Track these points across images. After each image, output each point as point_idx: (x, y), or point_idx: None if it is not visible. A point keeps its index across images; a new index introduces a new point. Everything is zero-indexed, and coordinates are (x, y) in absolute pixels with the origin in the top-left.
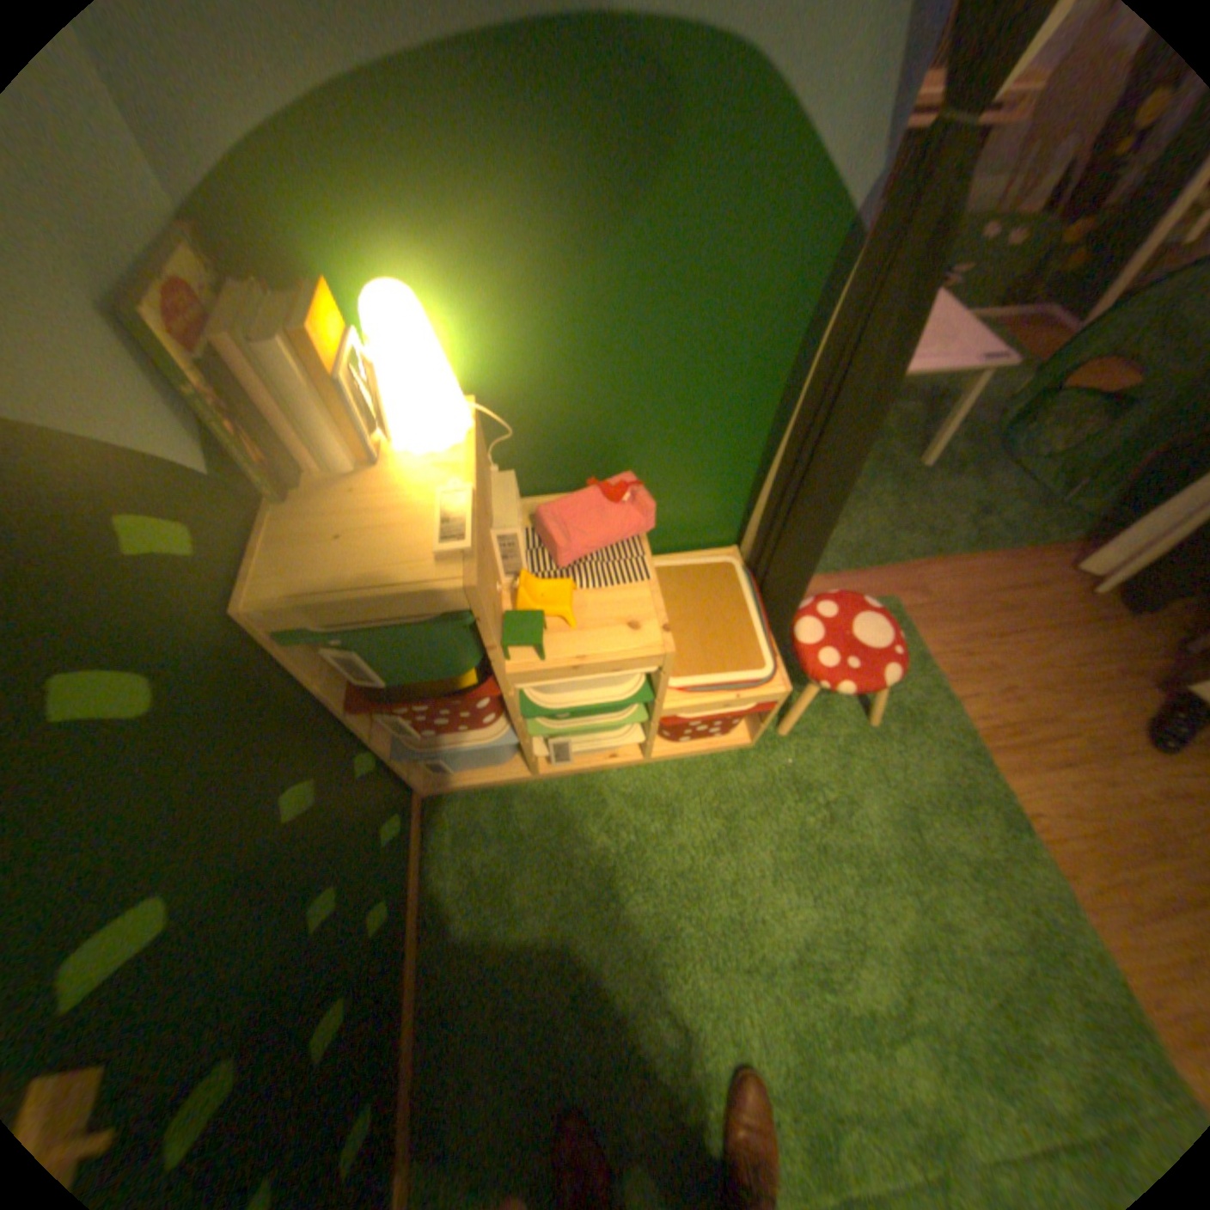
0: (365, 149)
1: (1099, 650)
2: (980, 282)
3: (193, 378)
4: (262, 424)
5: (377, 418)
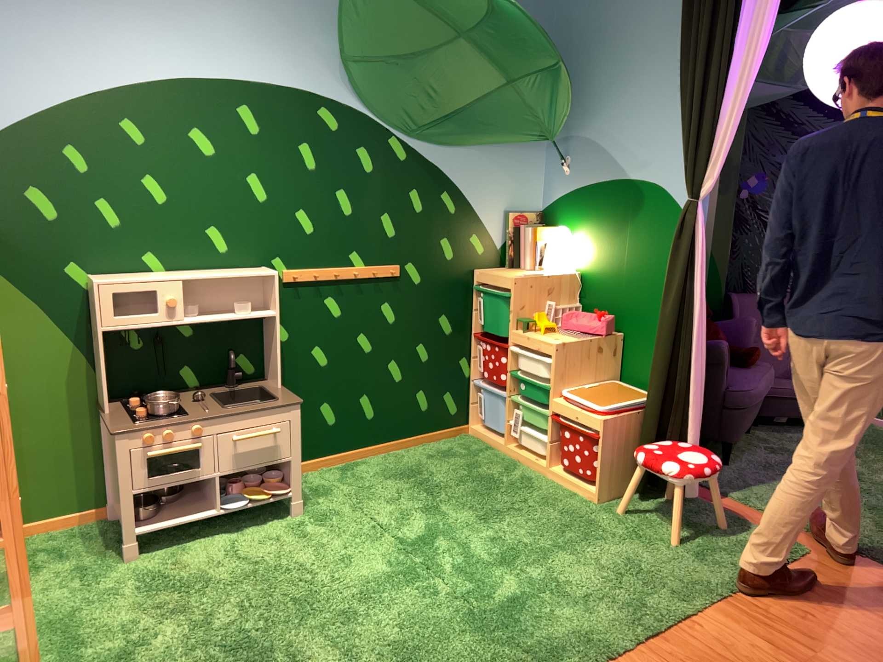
0: (577, 201)
1: None
2: None
3: (509, 228)
4: (517, 248)
5: (544, 259)
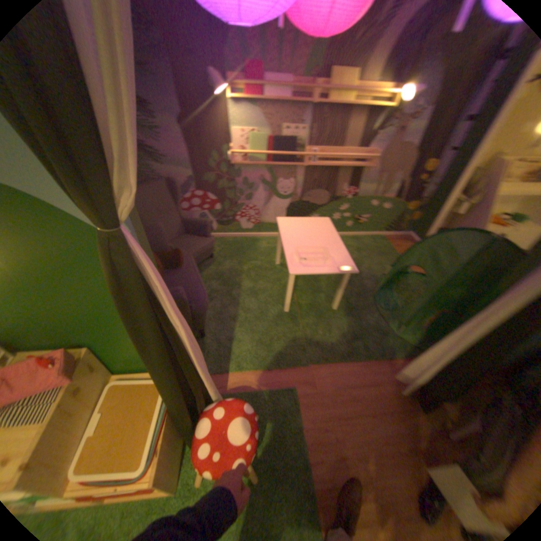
0: None
1: (401, 433)
2: (375, 221)
3: None
4: None
5: None
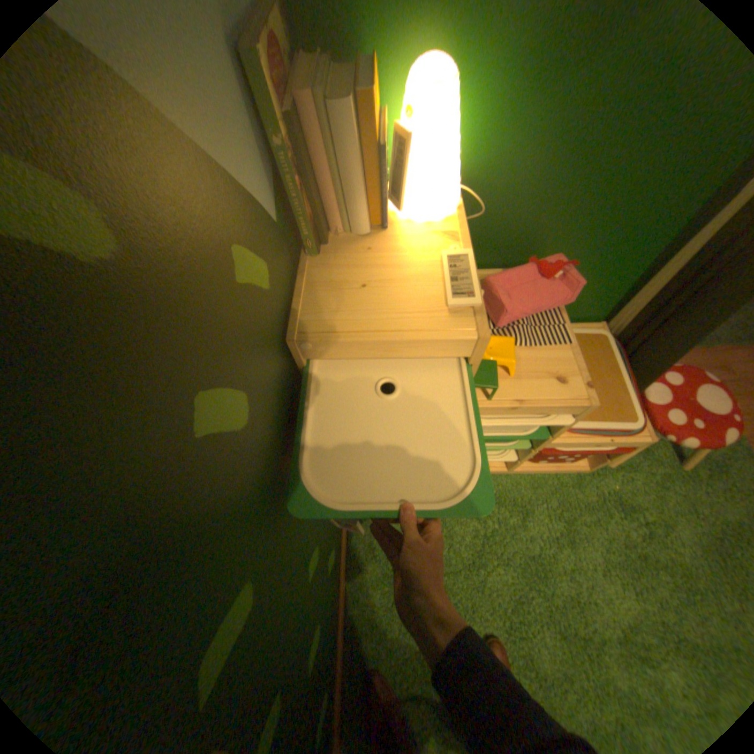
0: None
1: None
2: None
3: (282, 128)
4: (315, 184)
5: (394, 188)
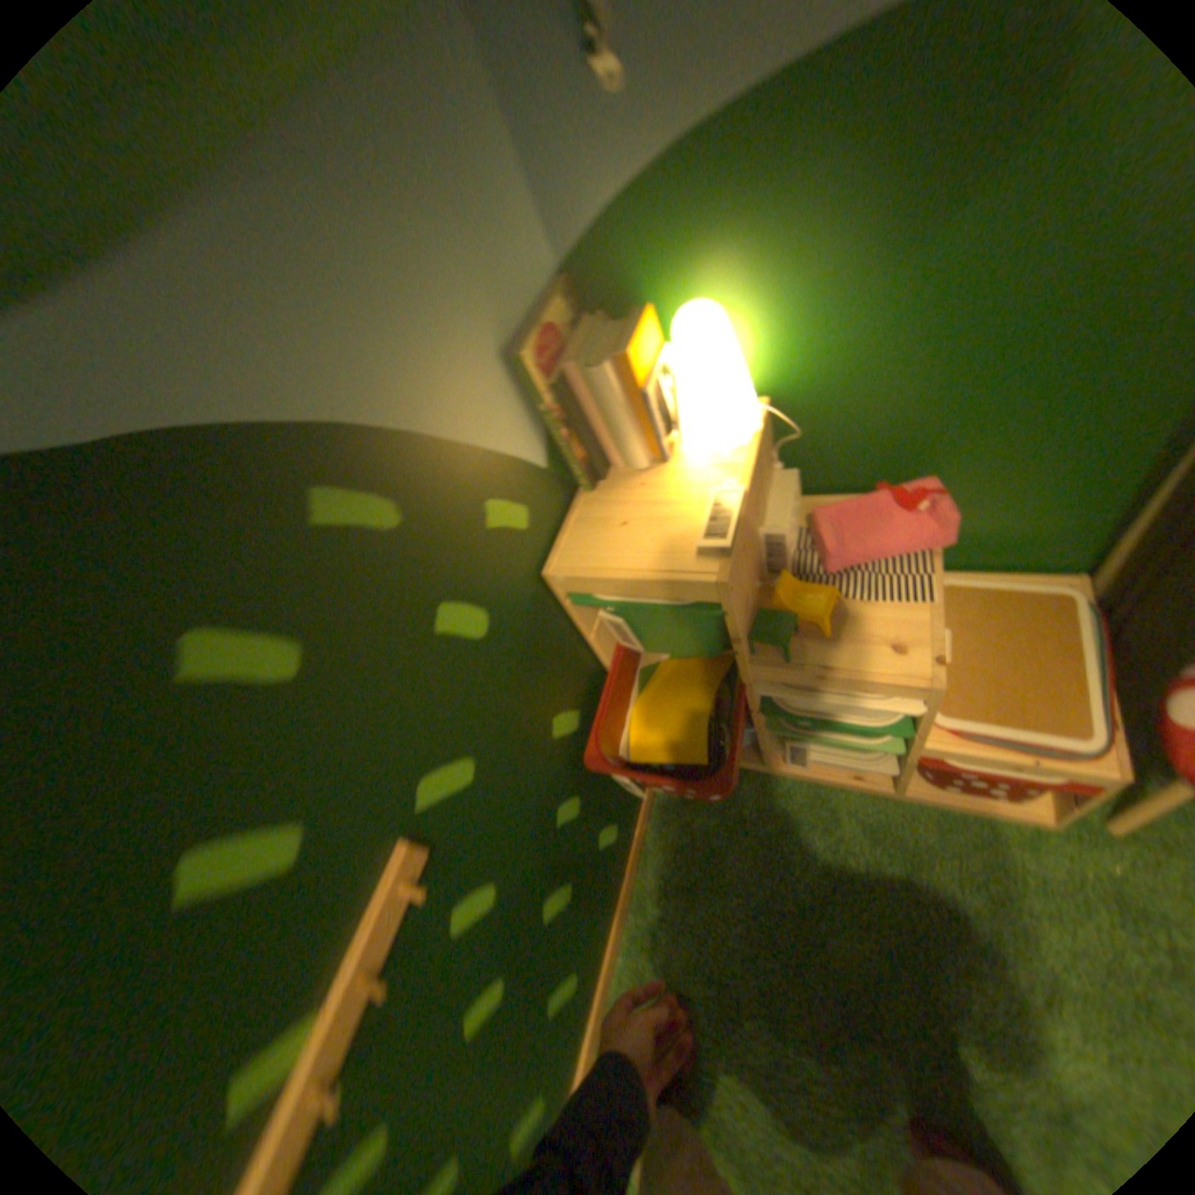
0: (698, 188)
1: None
2: None
3: (546, 399)
4: (587, 430)
5: (674, 422)
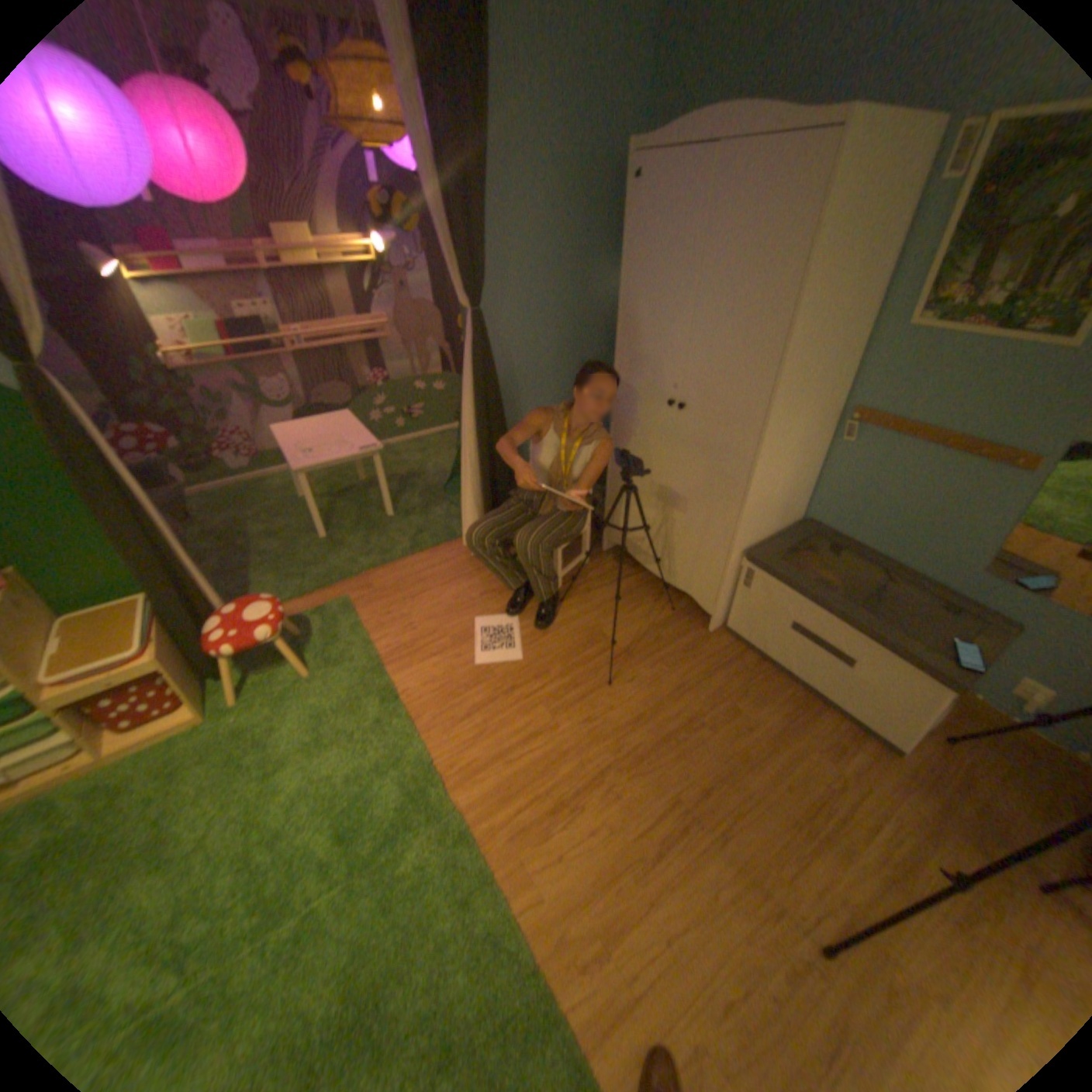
0: None
1: (473, 586)
2: (436, 410)
3: None
4: None
5: None
